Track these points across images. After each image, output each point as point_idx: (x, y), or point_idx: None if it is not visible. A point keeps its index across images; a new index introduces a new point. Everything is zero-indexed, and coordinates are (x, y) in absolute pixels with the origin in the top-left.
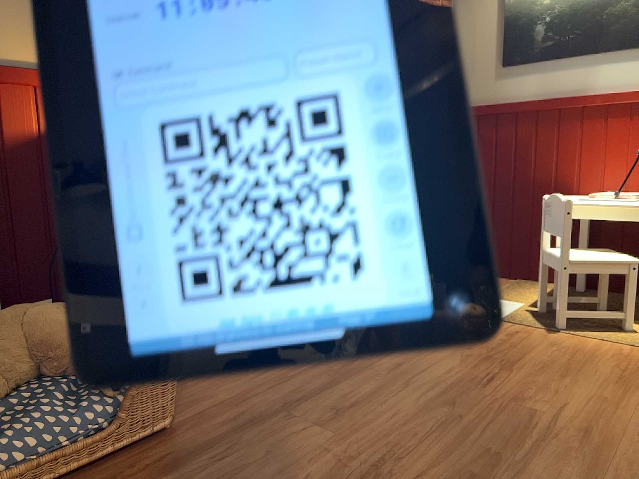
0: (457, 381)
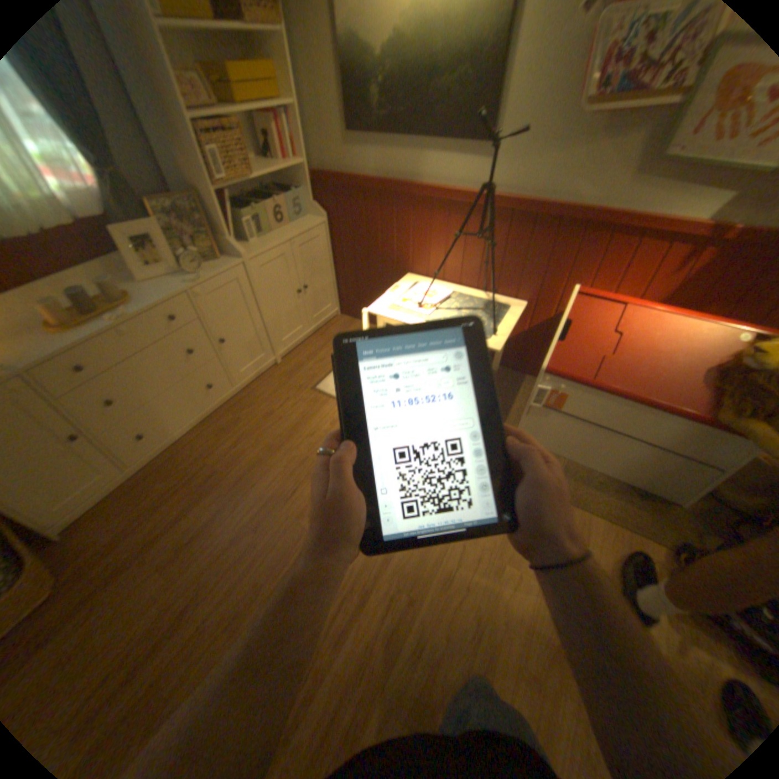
0: (271, 496)
